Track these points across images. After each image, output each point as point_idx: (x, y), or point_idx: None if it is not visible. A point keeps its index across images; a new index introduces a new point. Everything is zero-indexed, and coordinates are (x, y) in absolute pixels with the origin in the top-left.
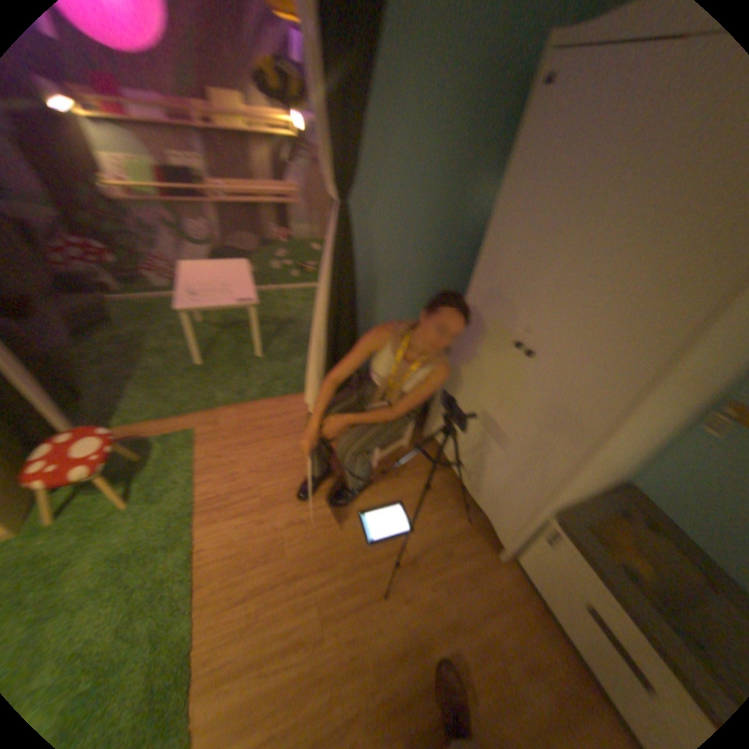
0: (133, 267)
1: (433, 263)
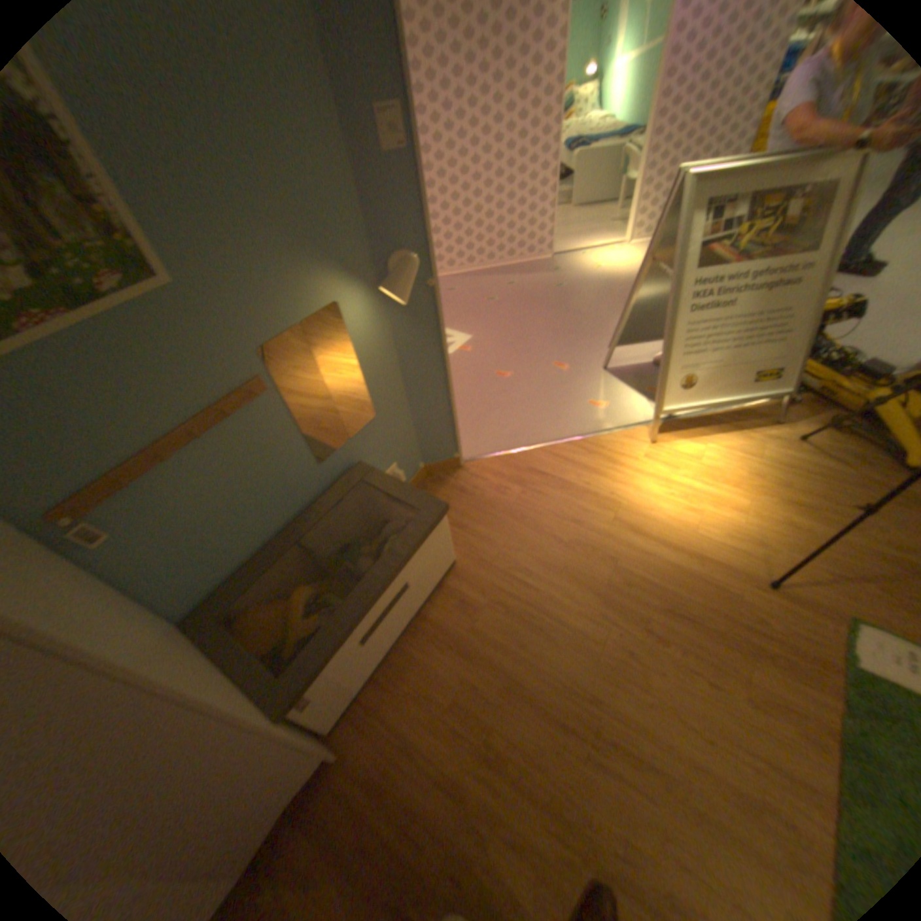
0: None
1: None
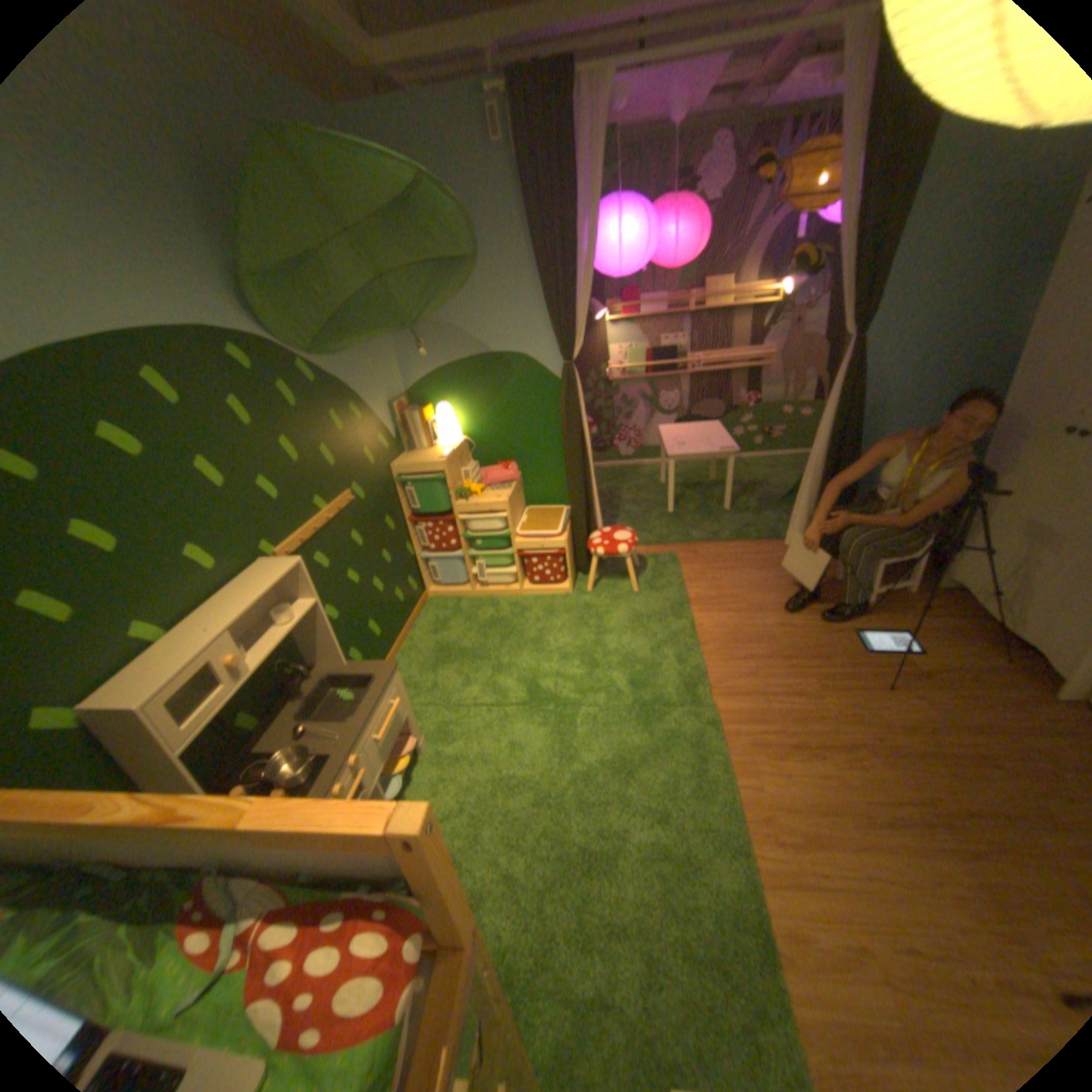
0: (610, 438)
1: (959, 388)
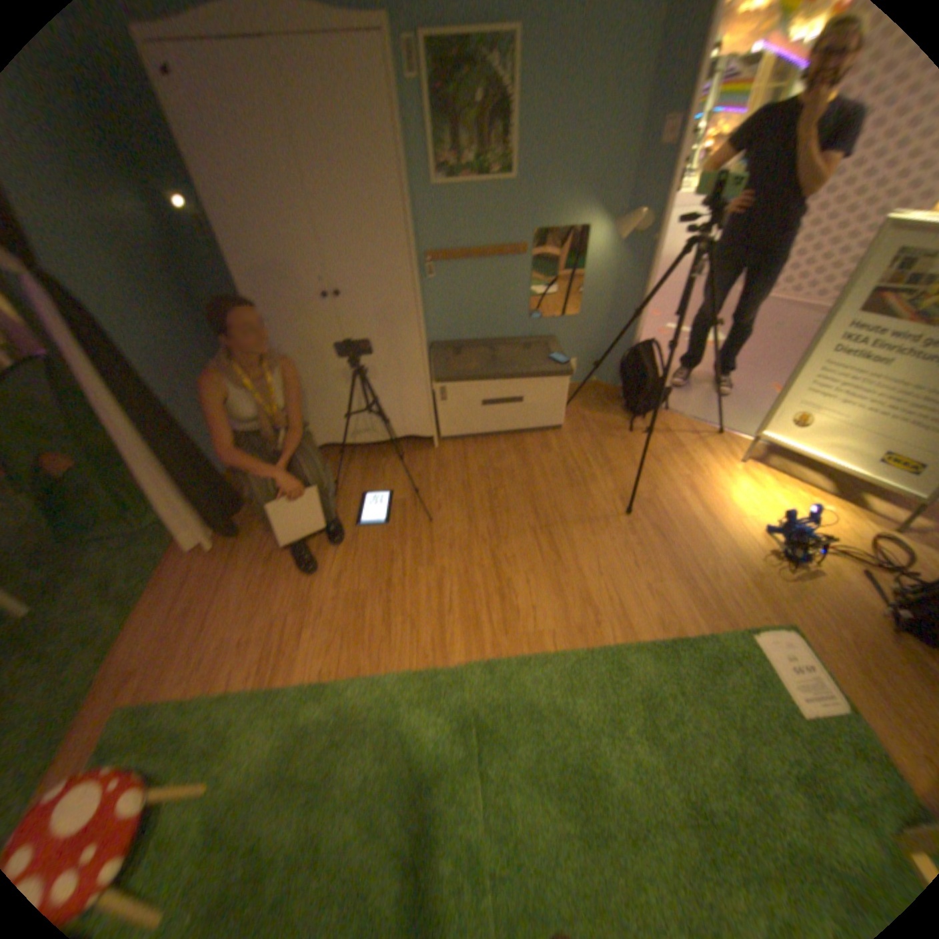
0: None
1: (153, 304)
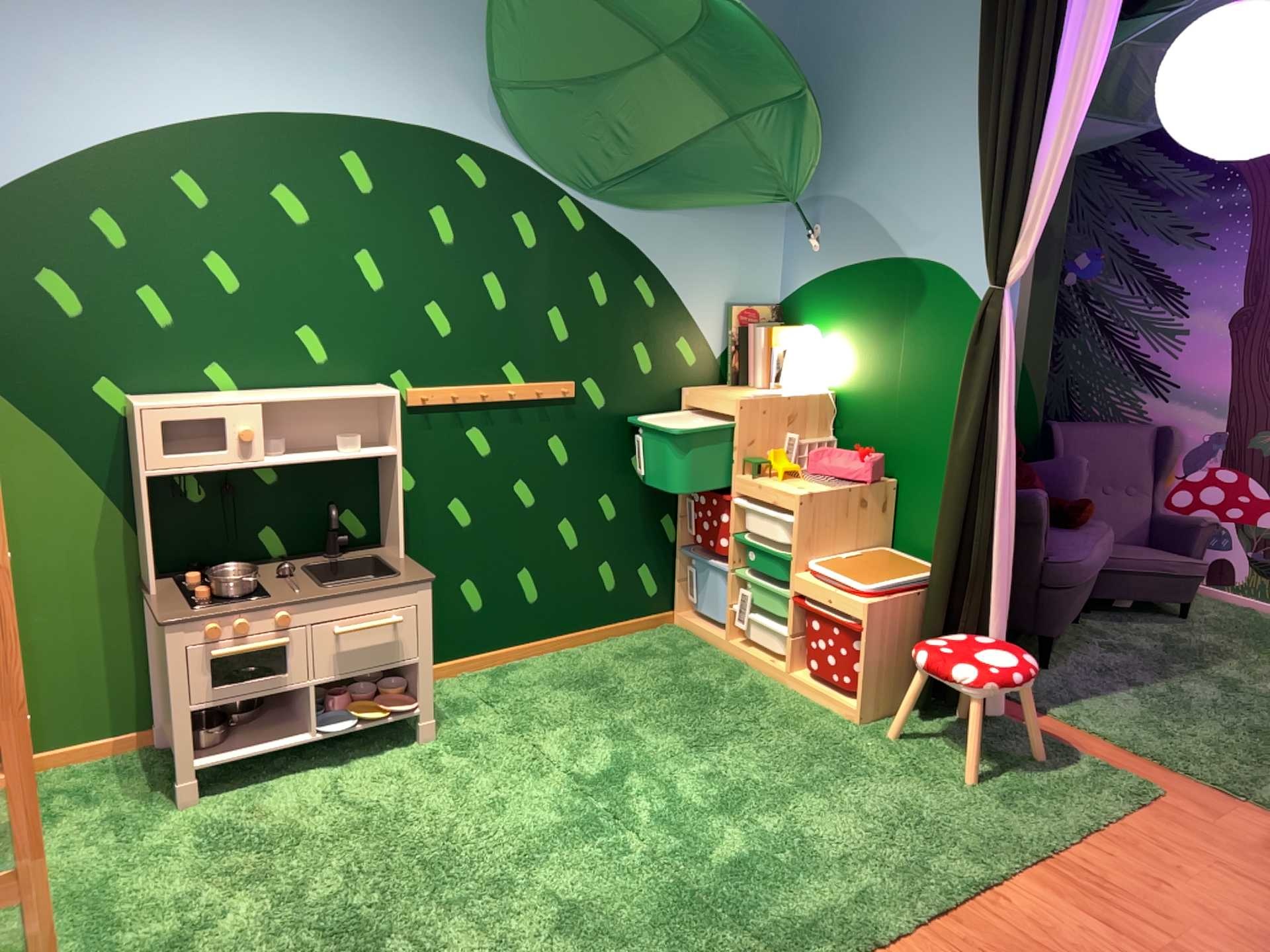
0: None
1: None
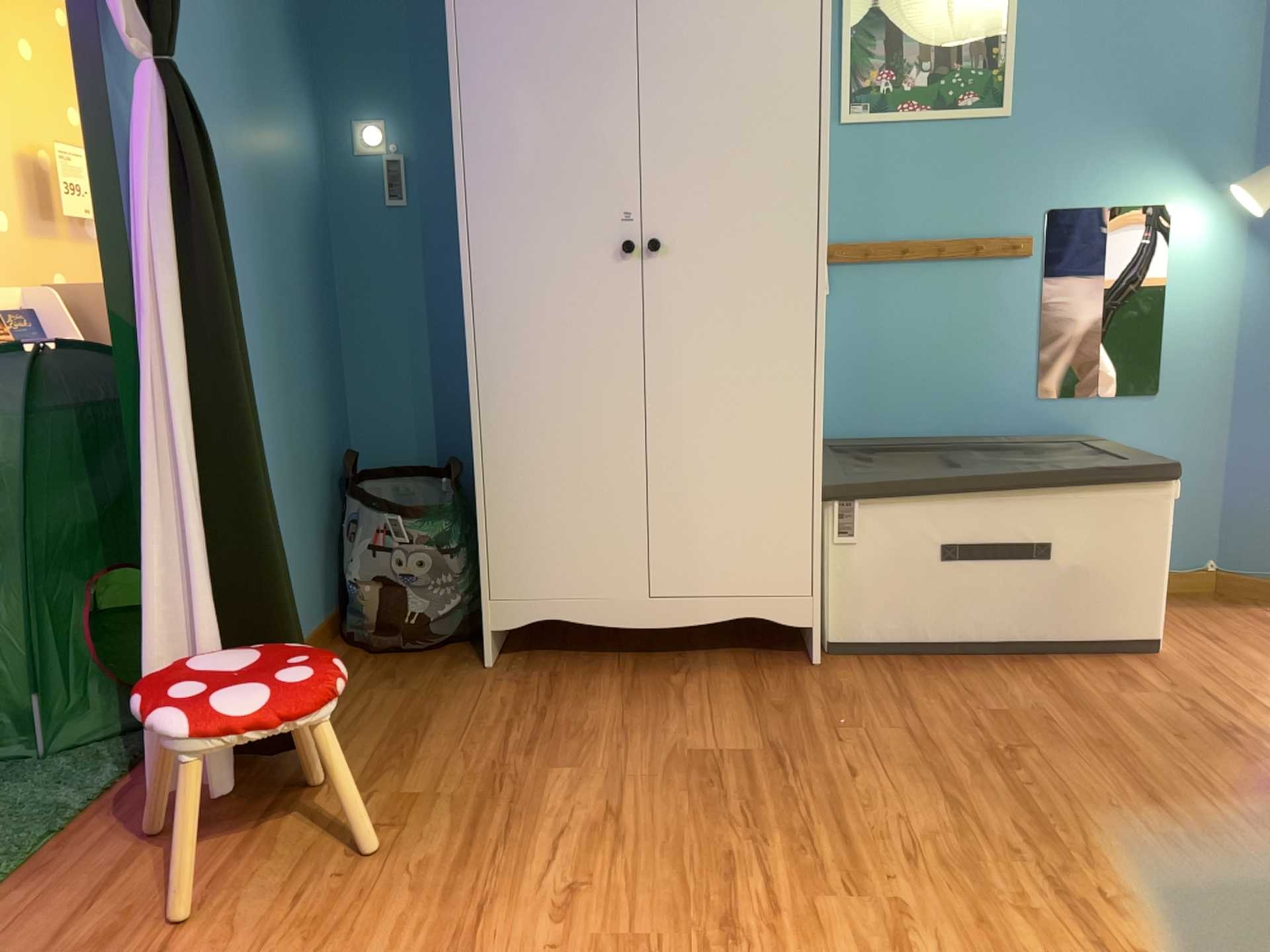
0: None
1: (276, 265)
